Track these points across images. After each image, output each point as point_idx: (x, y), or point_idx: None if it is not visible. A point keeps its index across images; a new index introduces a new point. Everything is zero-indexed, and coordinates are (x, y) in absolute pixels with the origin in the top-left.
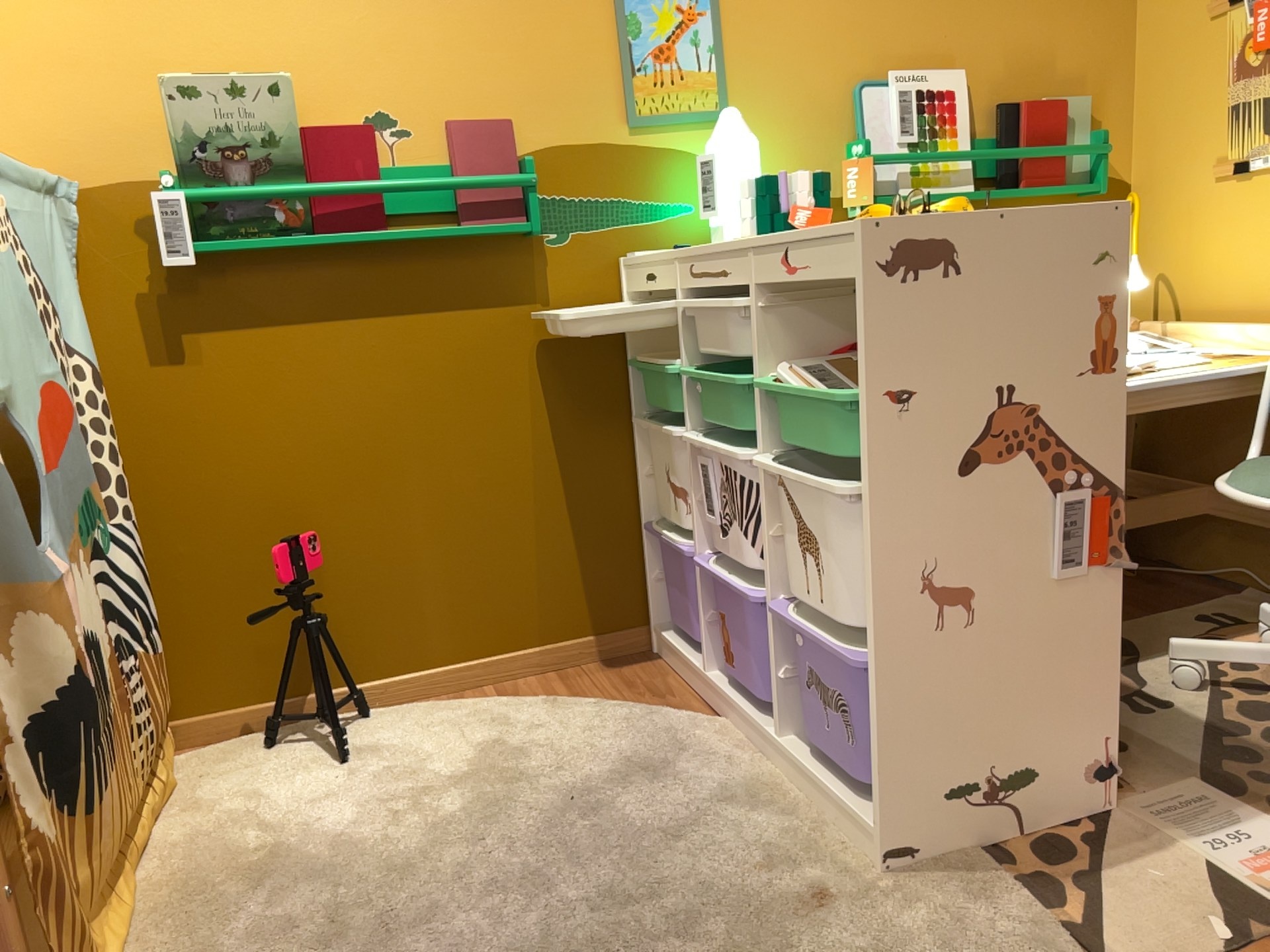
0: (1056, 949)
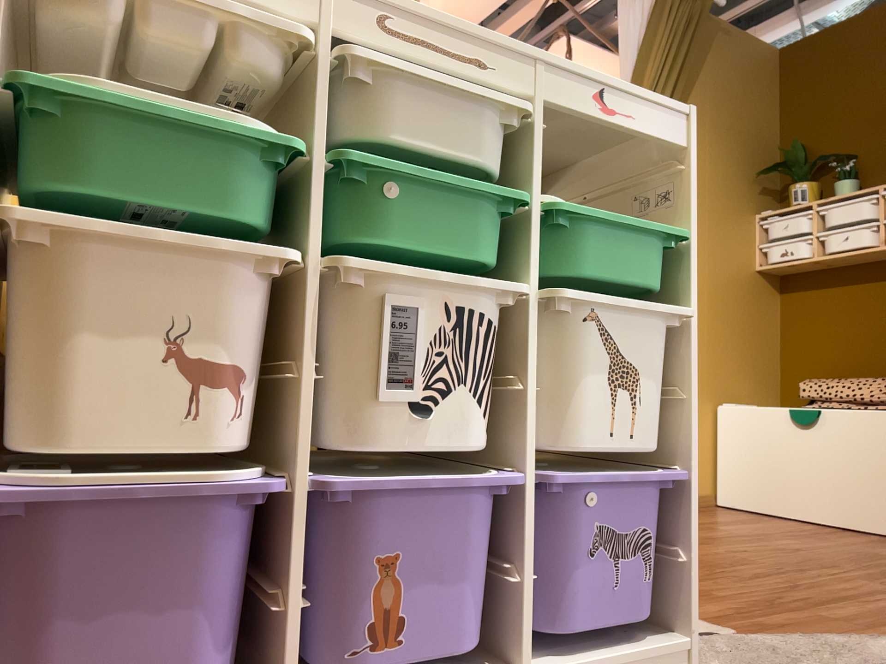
0: (711, 633)
